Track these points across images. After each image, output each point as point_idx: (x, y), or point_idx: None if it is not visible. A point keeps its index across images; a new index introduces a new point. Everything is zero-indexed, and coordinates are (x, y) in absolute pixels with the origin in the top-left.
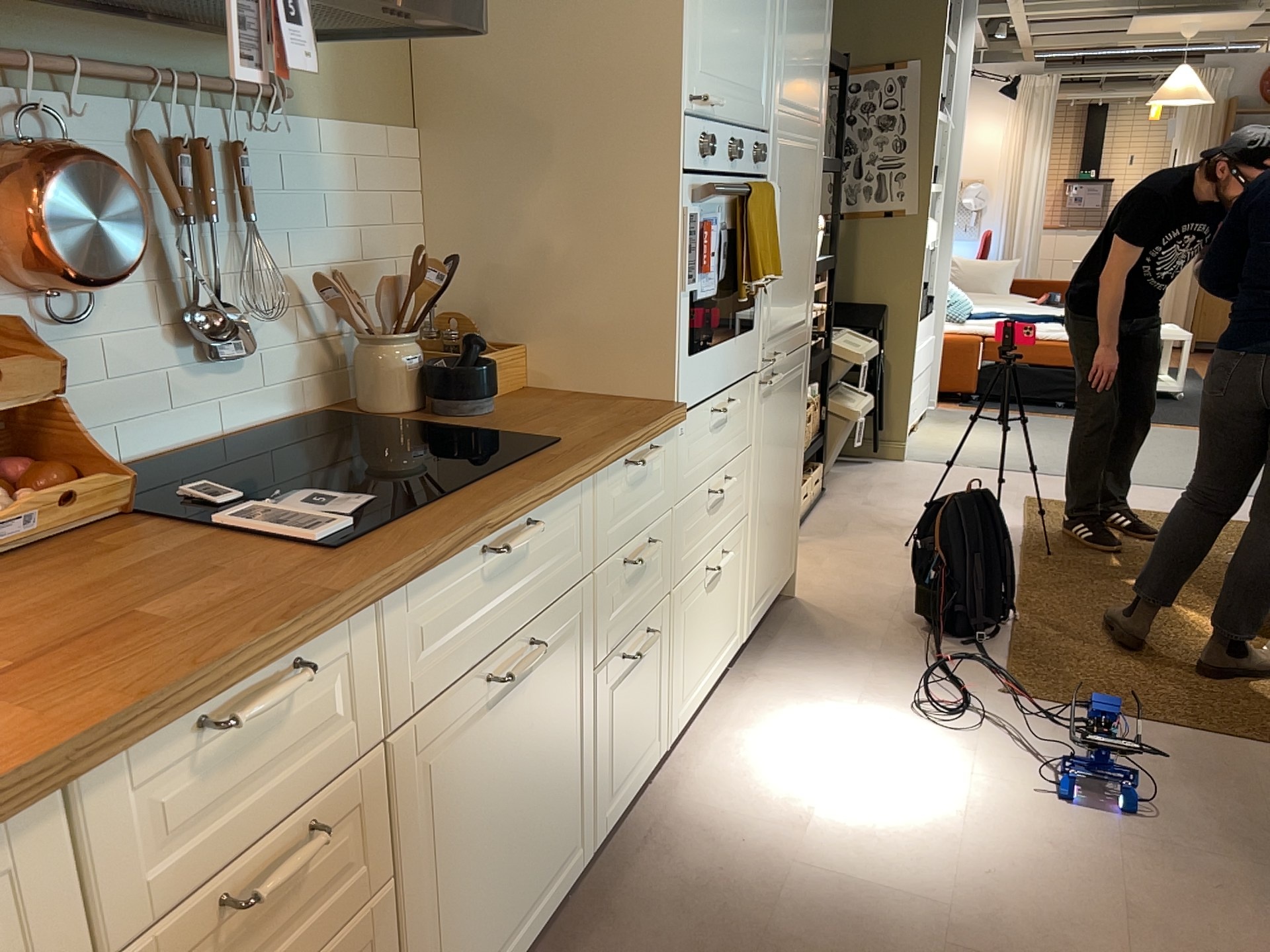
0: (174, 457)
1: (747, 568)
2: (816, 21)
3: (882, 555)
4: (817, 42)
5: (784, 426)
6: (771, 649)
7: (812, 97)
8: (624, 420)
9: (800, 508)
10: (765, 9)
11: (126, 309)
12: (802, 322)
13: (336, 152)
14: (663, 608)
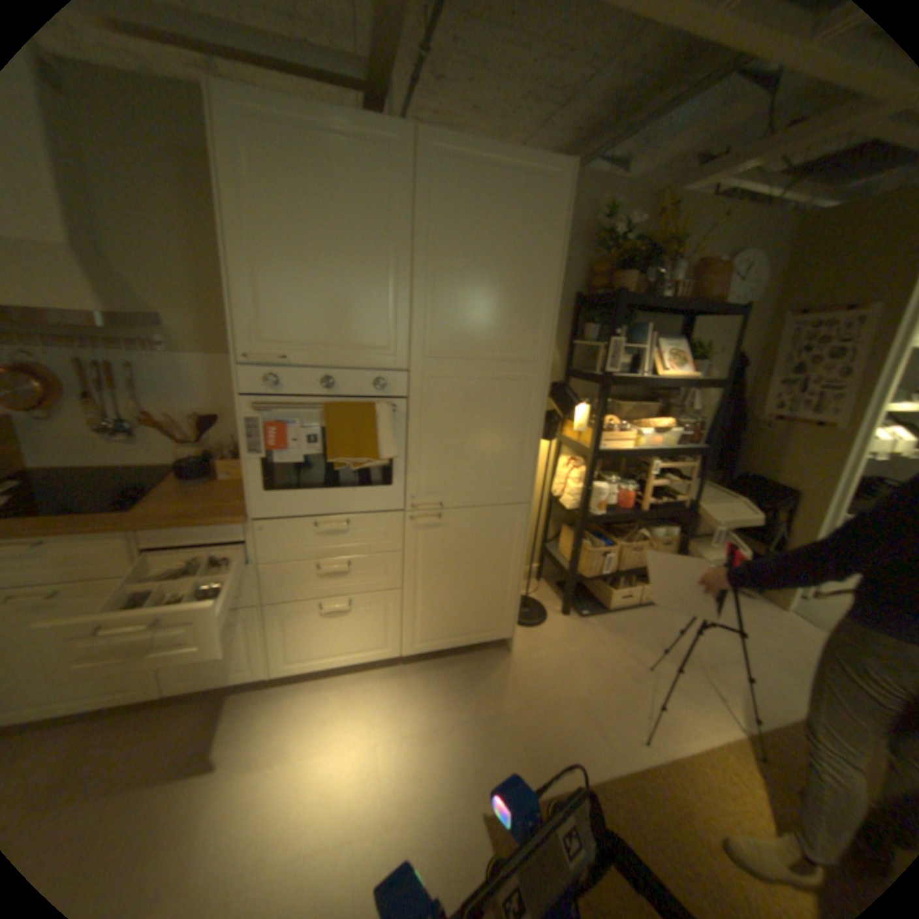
0: (96, 469)
1: (404, 619)
2: (517, 289)
3: (621, 666)
4: (522, 303)
5: (472, 549)
6: (438, 673)
7: (512, 342)
8: (191, 513)
9: (519, 603)
10: (386, 291)
11: (71, 417)
12: (509, 488)
13: (194, 365)
14: (248, 612)
